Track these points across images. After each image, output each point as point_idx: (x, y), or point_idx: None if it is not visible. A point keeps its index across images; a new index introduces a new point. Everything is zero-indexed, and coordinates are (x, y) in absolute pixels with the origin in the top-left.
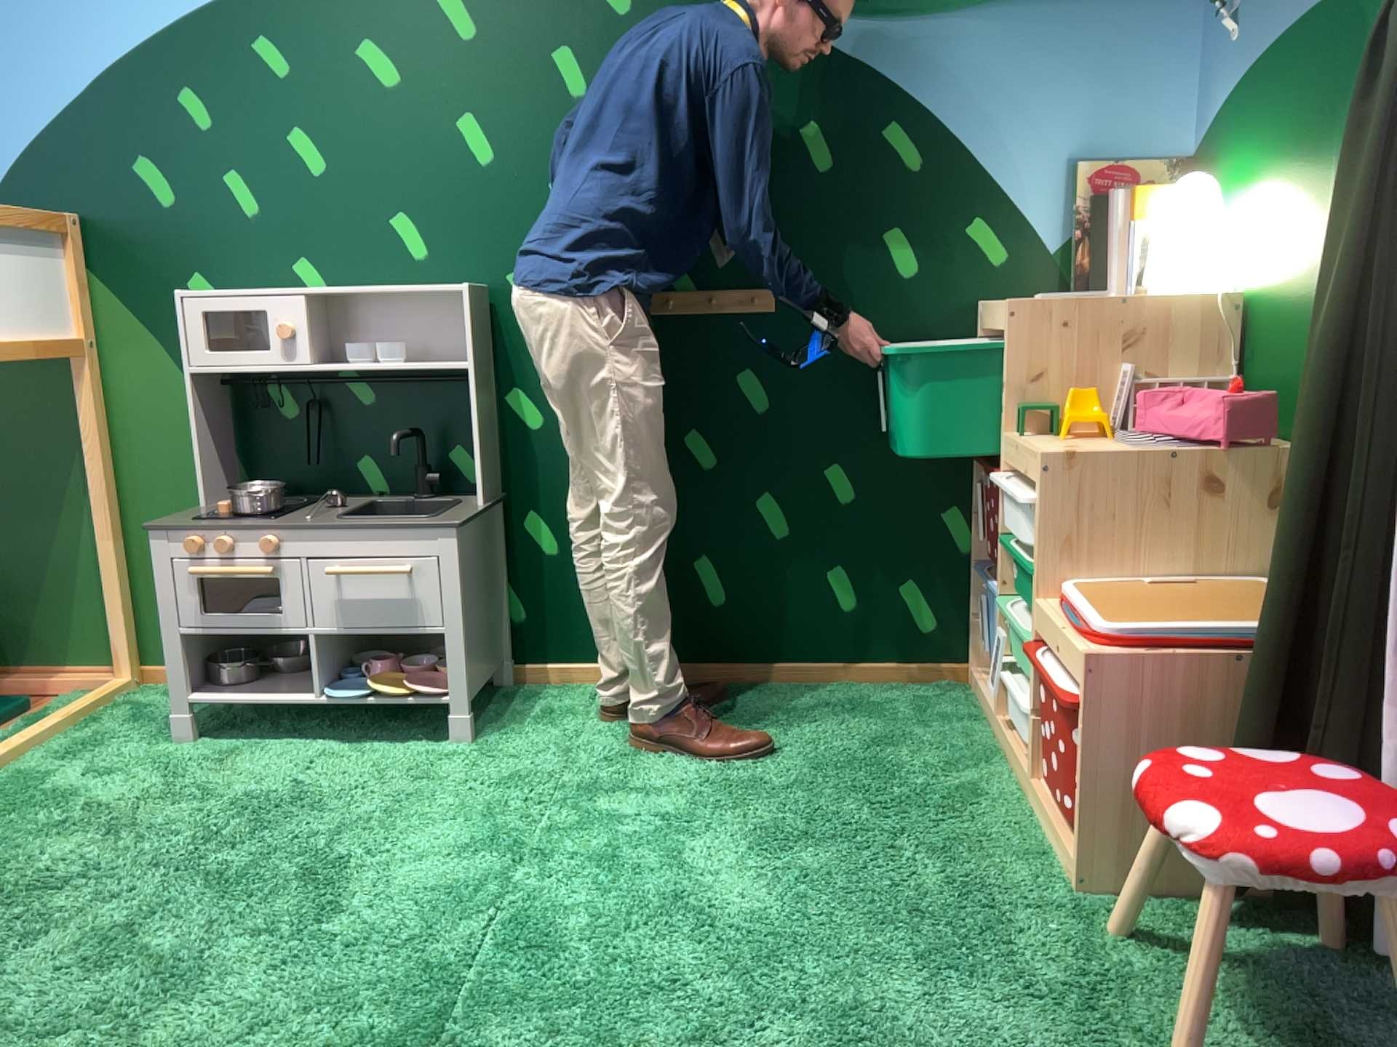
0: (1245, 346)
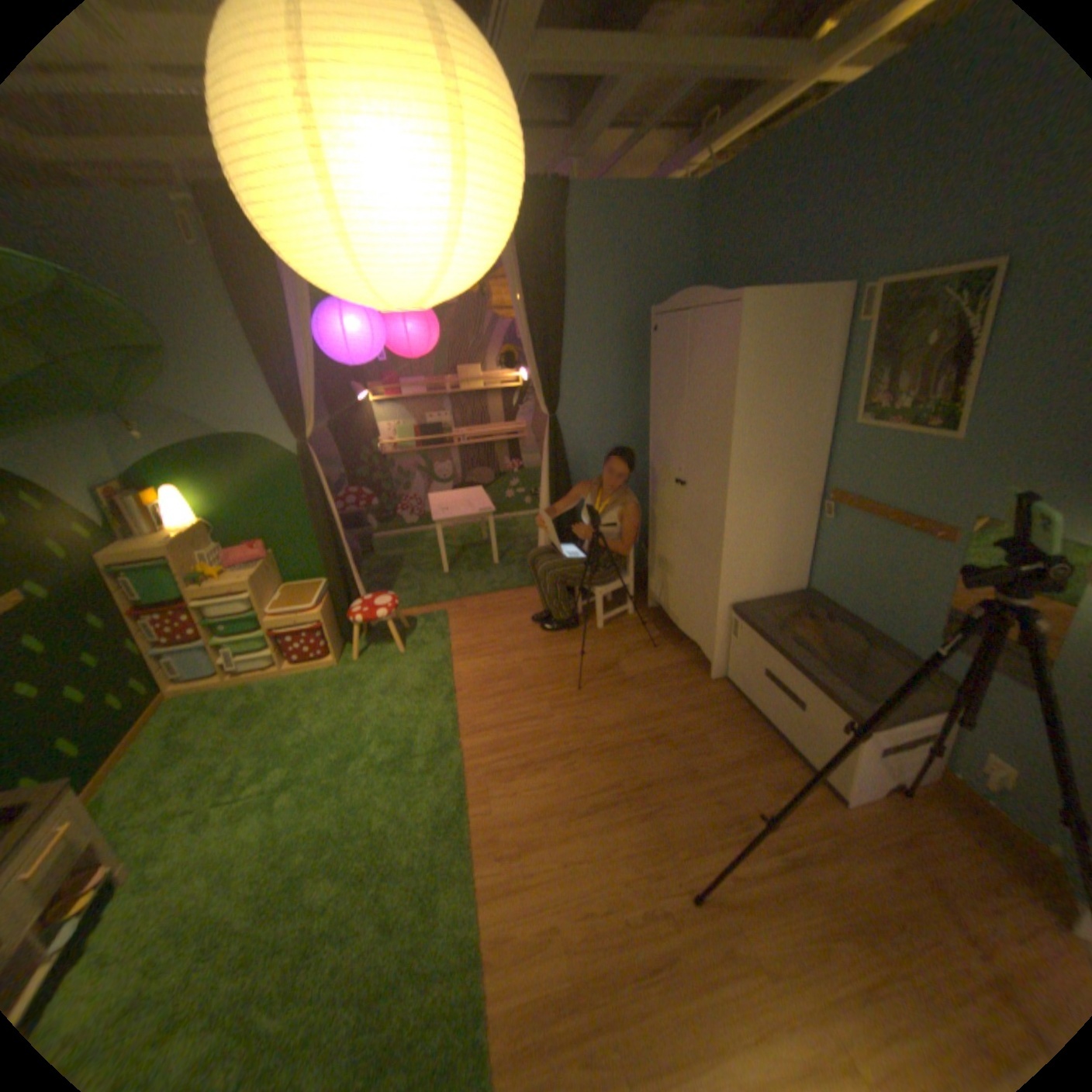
0: (210, 535)
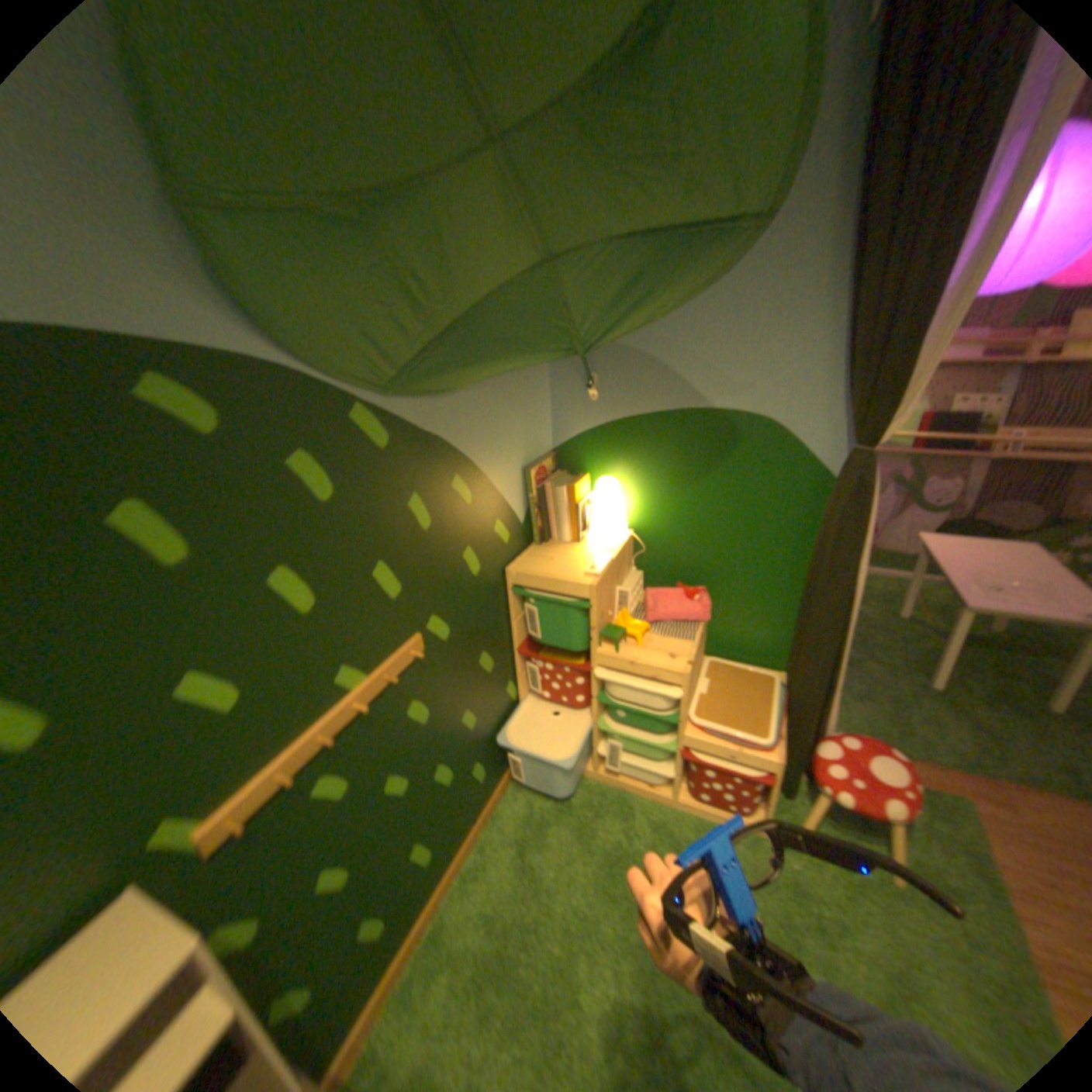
0: (635, 553)
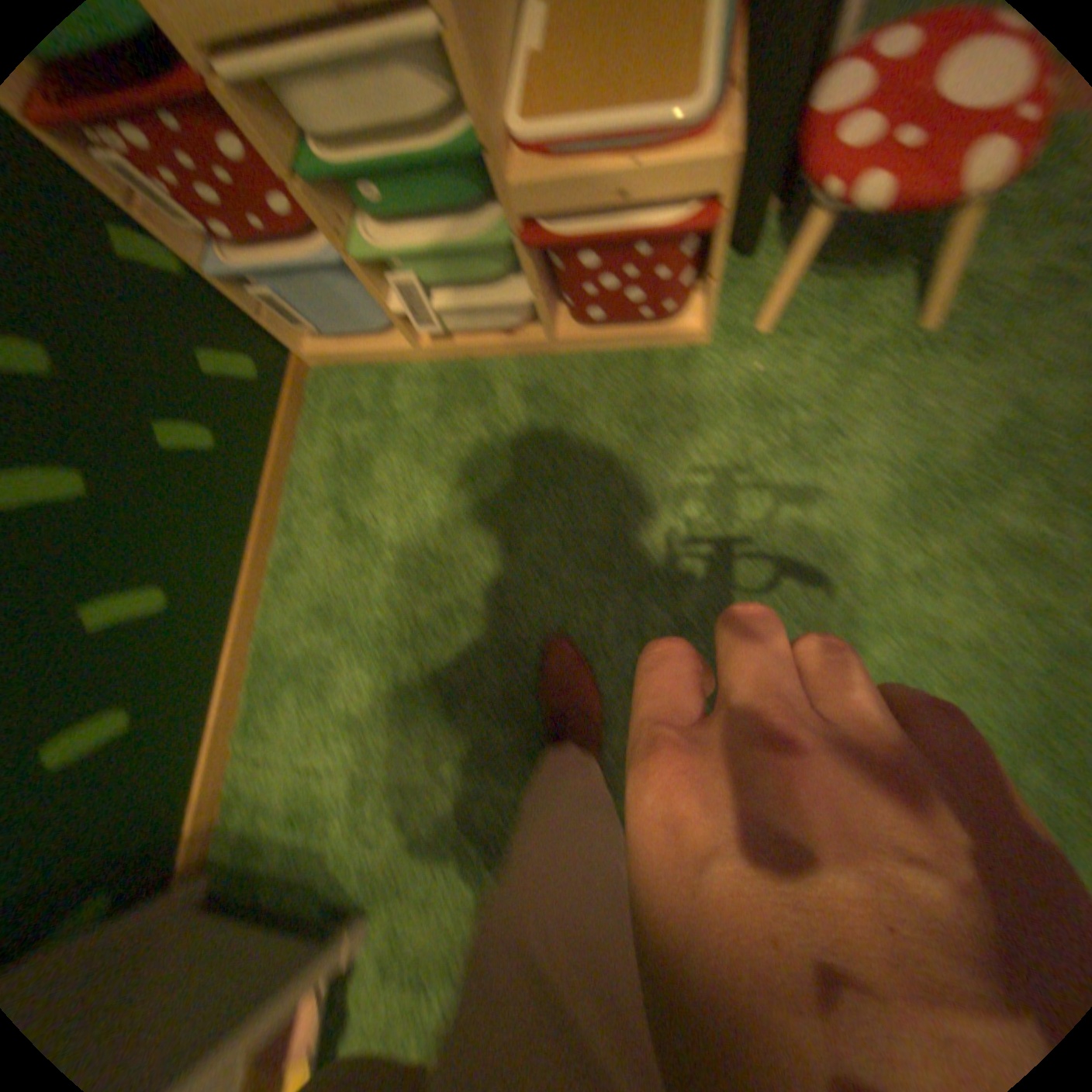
0: None
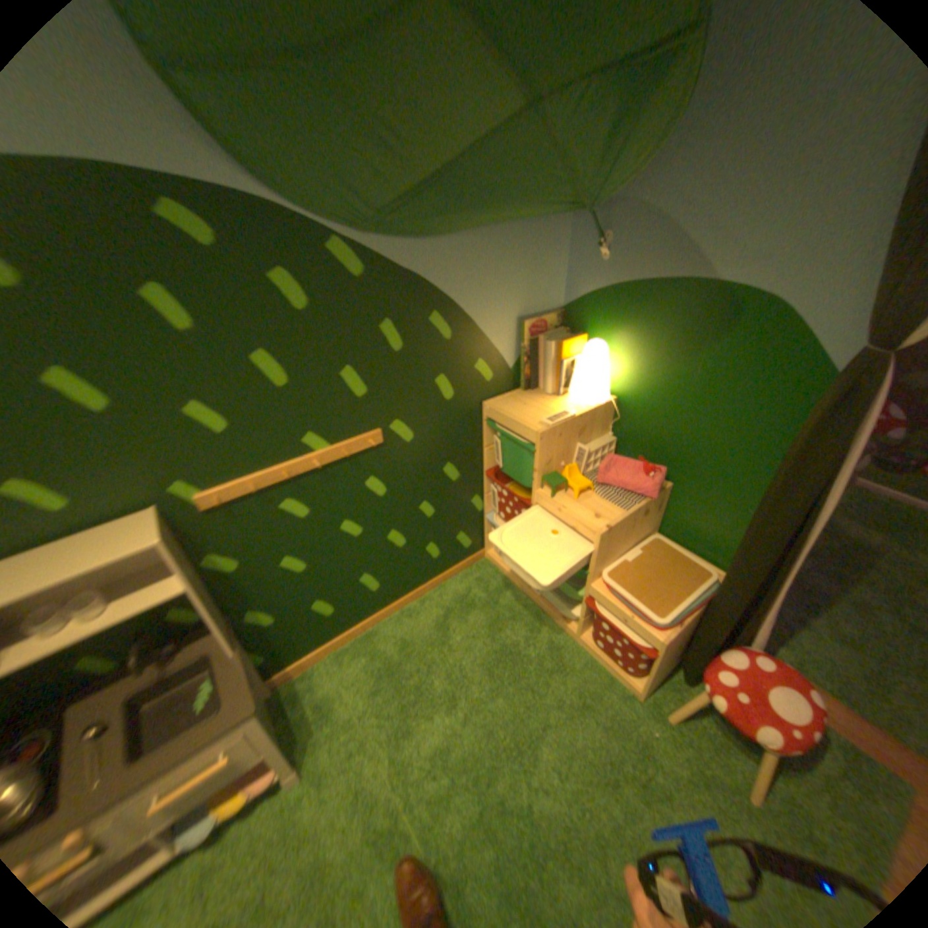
0: (616, 420)
